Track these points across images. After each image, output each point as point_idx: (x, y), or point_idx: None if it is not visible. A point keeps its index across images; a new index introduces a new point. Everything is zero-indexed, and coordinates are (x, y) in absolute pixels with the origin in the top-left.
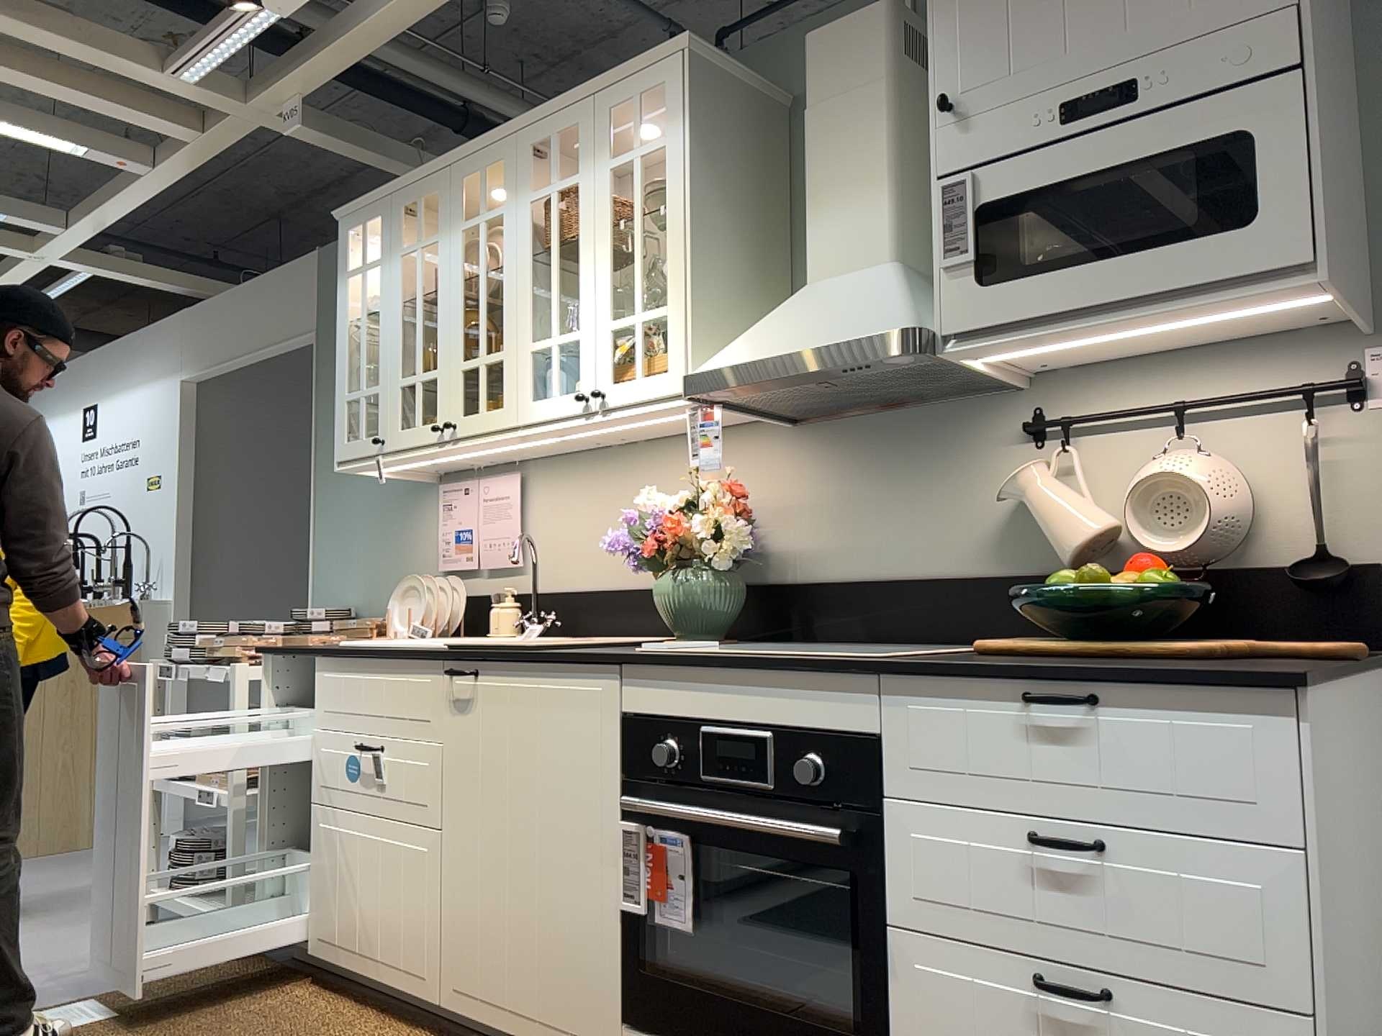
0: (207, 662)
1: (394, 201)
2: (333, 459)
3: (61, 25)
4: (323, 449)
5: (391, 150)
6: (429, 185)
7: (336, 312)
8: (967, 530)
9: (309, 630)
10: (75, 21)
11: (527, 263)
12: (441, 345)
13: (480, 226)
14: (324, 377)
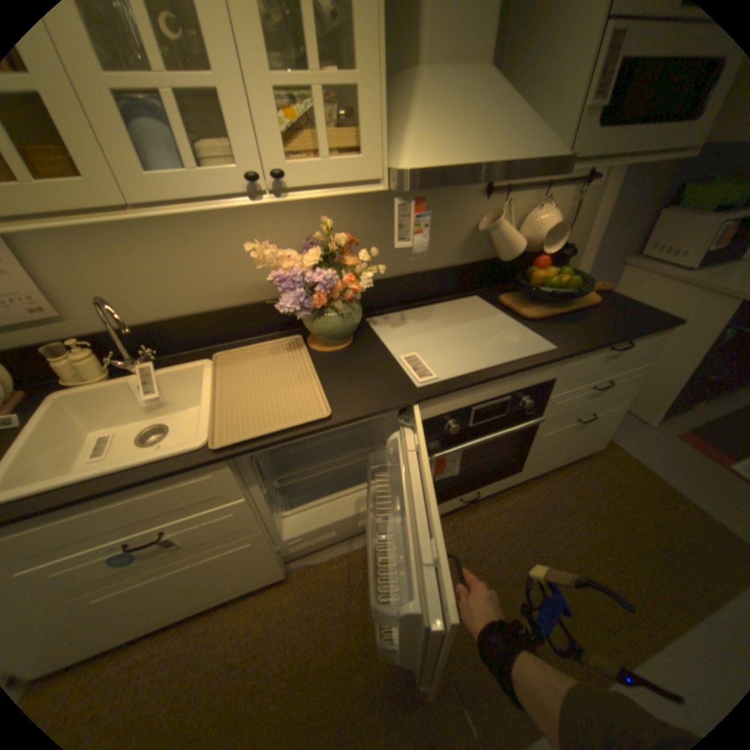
0: None
1: None
2: None
3: None
4: None
5: None
6: None
7: None
8: (452, 244)
9: None
10: None
11: None
12: None
13: None
14: None
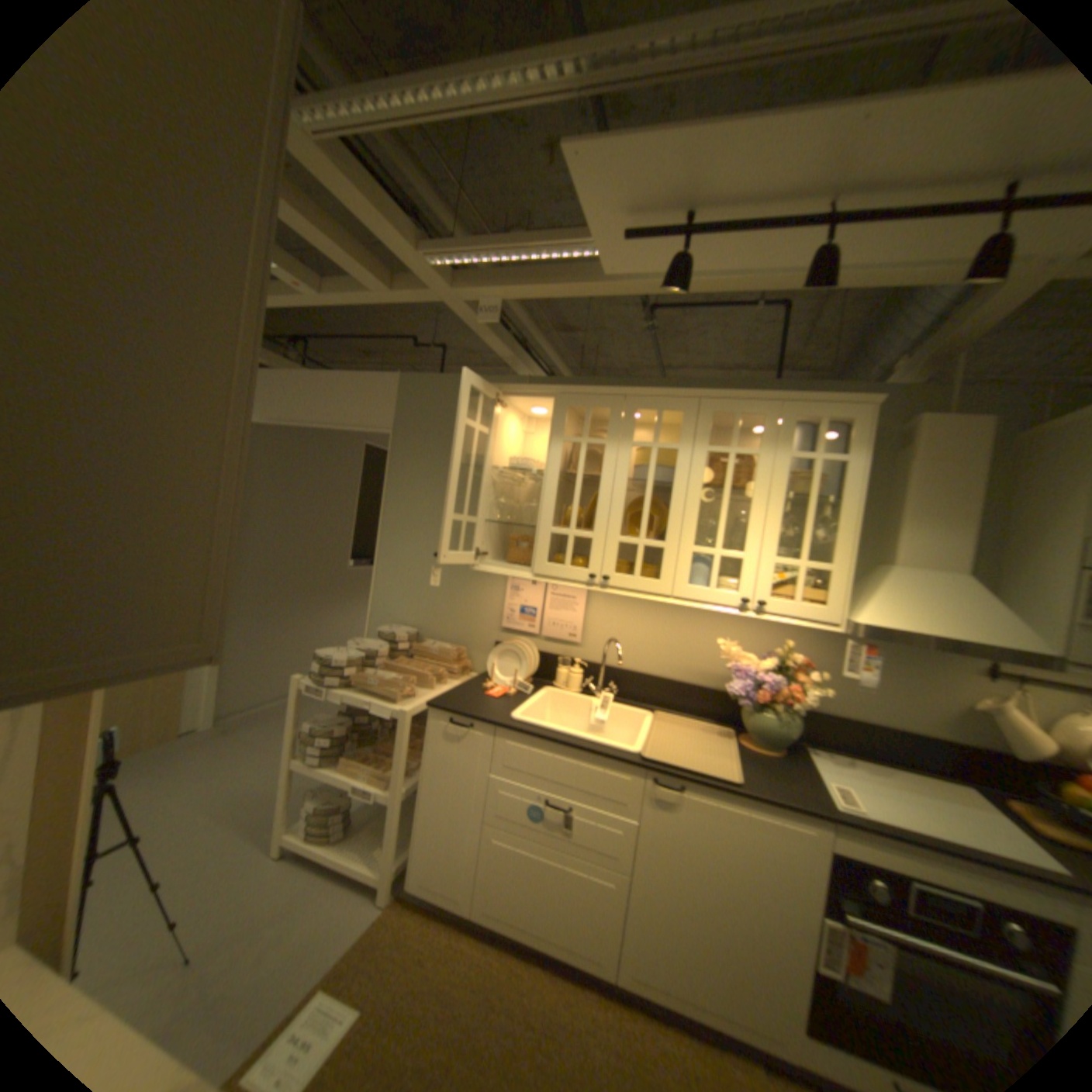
0: (358, 693)
1: (559, 398)
2: (399, 524)
3: (362, 180)
4: (390, 514)
5: (503, 335)
6: (599, 400)
7: (412, 422)
8: (936, 713)
9: (398, 651)
10: (371, 180)
11: (698, 492)
12: (599, 519)
13: (652, 450)
14: (397, 463)
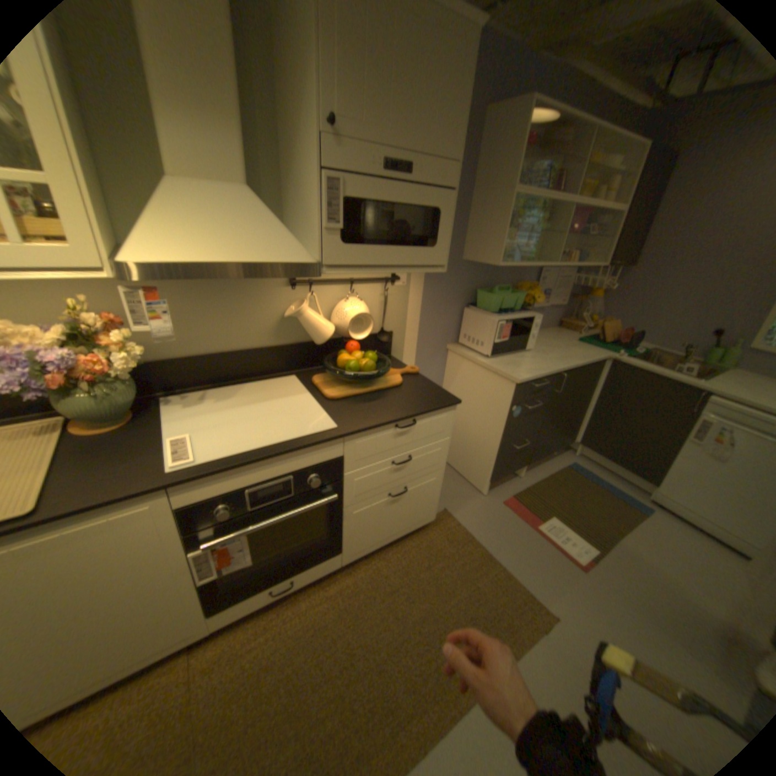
0: None
1: None
2: None
3: None
4: None
5: None
6: None
7: None
8: (261, 326)
9: None
10: None
11: None
12: None
13: None
14: None
